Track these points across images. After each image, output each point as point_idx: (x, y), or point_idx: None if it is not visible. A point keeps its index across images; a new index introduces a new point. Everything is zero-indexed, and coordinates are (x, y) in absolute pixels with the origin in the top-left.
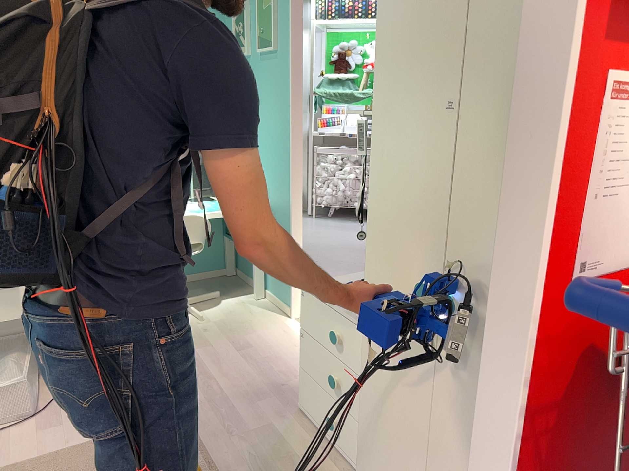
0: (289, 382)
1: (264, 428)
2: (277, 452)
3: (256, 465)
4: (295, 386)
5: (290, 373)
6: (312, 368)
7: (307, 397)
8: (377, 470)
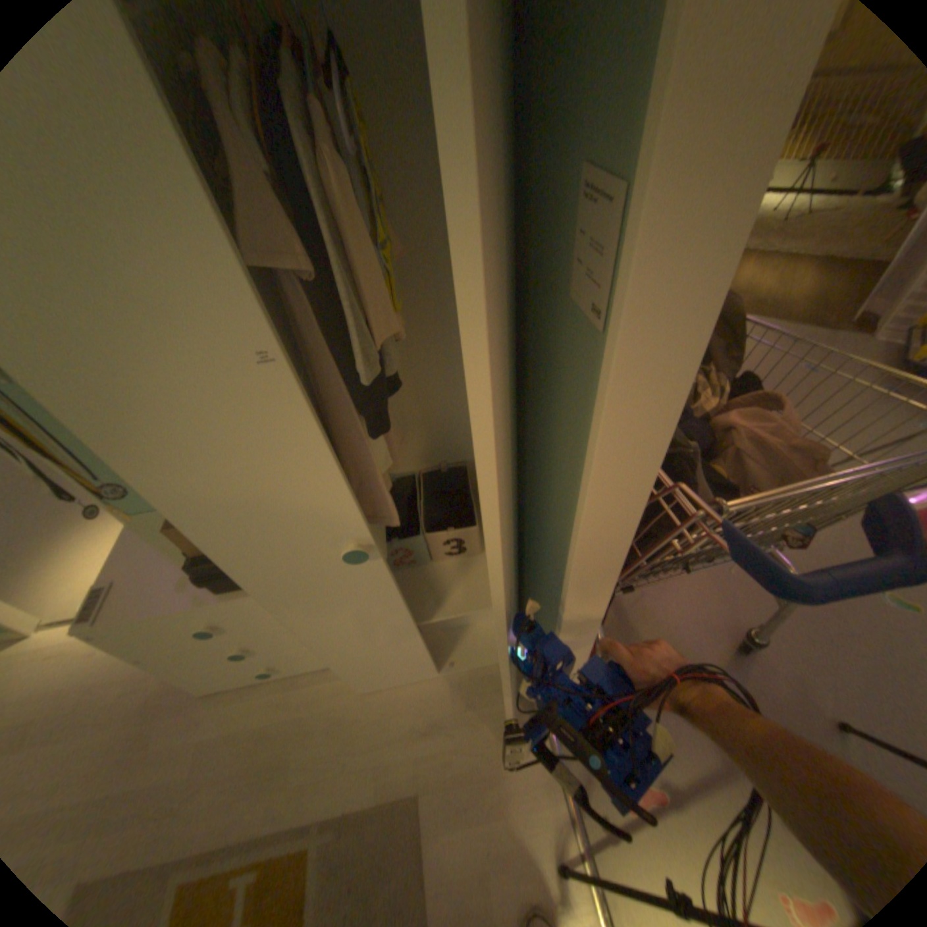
0: (145, 691)
1: (195, 755)
2: (241, 751)
3: (241, 786)
4: (159, 685)
5: (133, 683)
6: (185, 668)
7: (203, 684)
8: (364, 666)
